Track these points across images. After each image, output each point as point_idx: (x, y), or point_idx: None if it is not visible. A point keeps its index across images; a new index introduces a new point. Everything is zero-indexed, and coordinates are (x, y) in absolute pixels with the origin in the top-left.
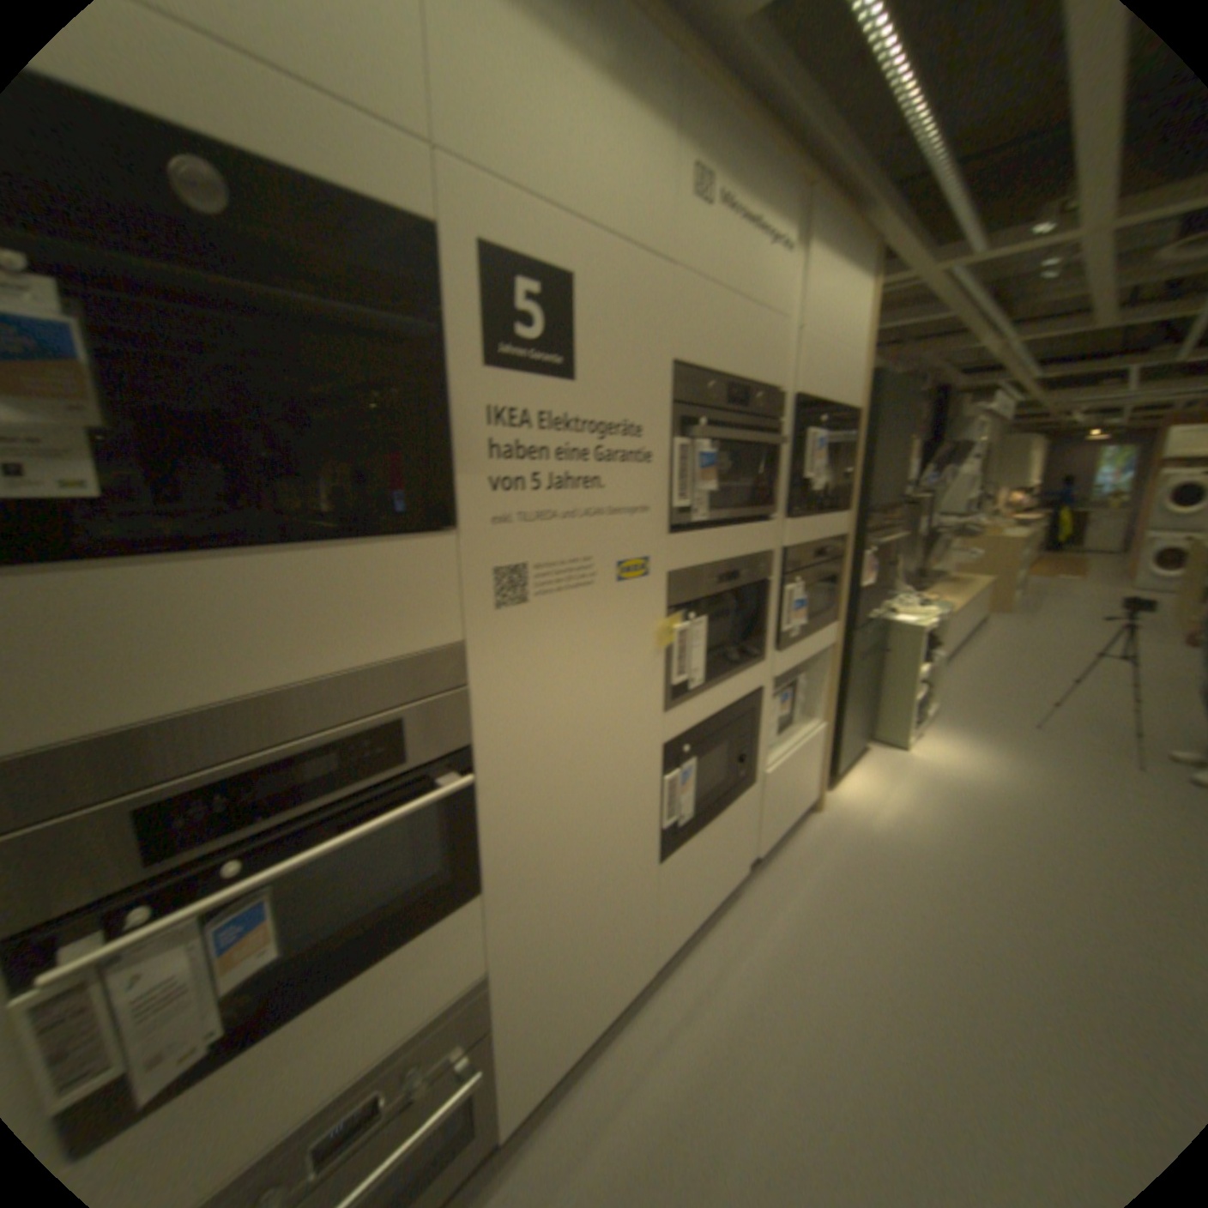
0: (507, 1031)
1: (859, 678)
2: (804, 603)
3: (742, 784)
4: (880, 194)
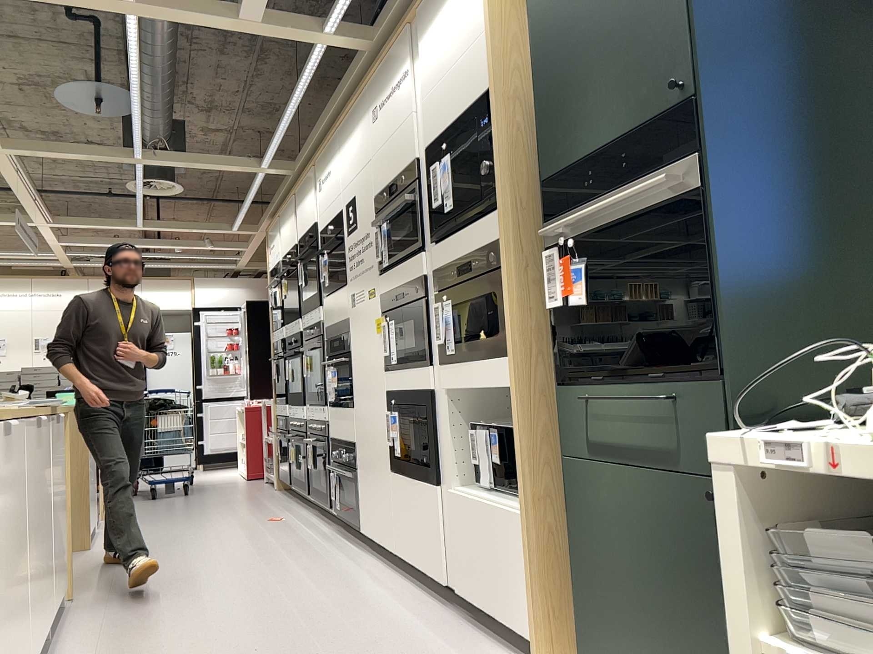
0: (359, 478)
1: (605, 495)
2: (447, 320)
3: (427, 471)
4: None
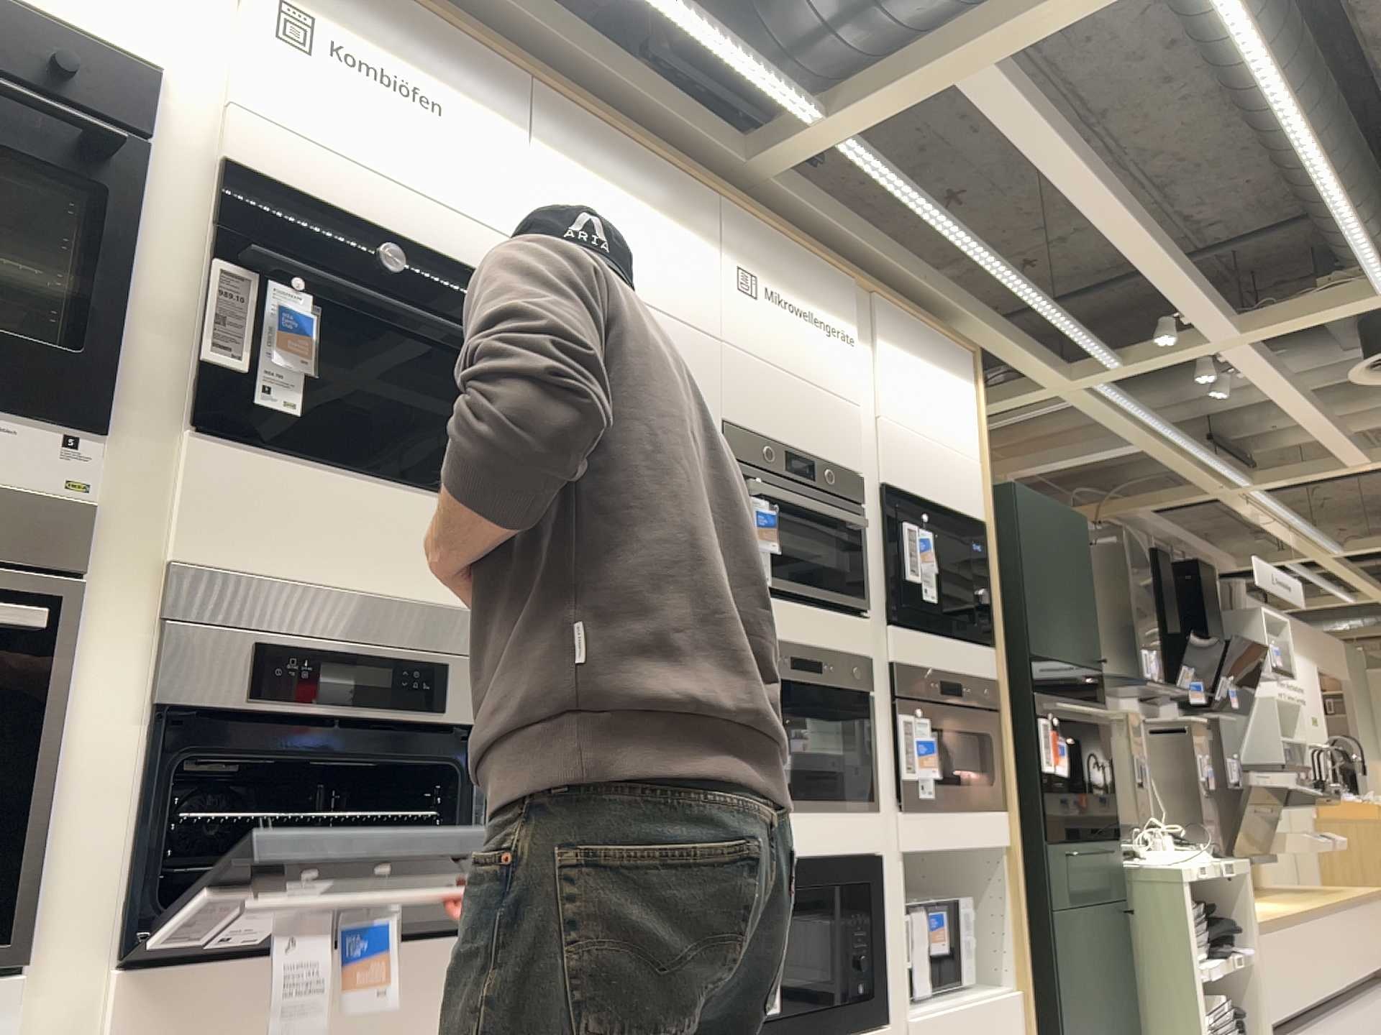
0: None
1: (1075, 935)
2: (931, 747)
3: (862, 1008)
4: (957, 306)
